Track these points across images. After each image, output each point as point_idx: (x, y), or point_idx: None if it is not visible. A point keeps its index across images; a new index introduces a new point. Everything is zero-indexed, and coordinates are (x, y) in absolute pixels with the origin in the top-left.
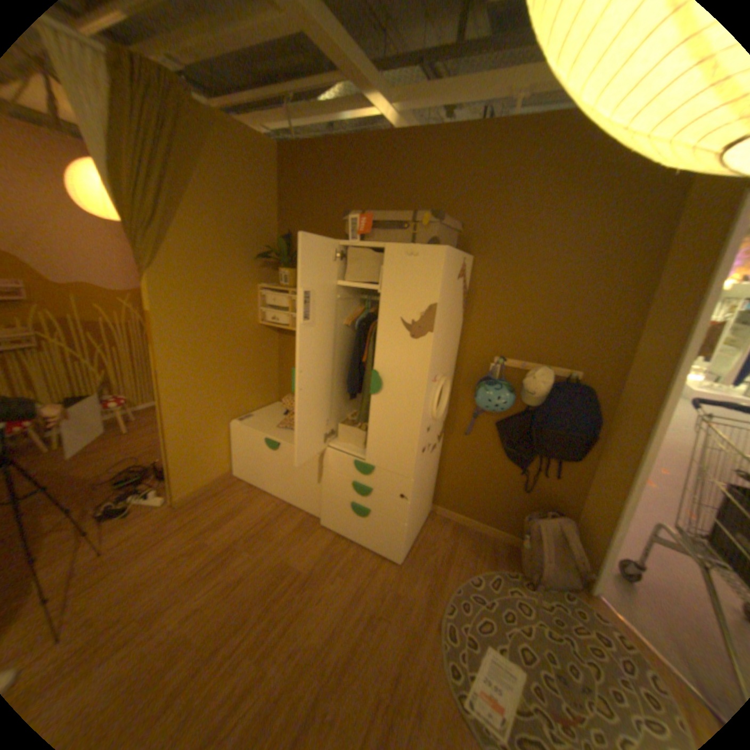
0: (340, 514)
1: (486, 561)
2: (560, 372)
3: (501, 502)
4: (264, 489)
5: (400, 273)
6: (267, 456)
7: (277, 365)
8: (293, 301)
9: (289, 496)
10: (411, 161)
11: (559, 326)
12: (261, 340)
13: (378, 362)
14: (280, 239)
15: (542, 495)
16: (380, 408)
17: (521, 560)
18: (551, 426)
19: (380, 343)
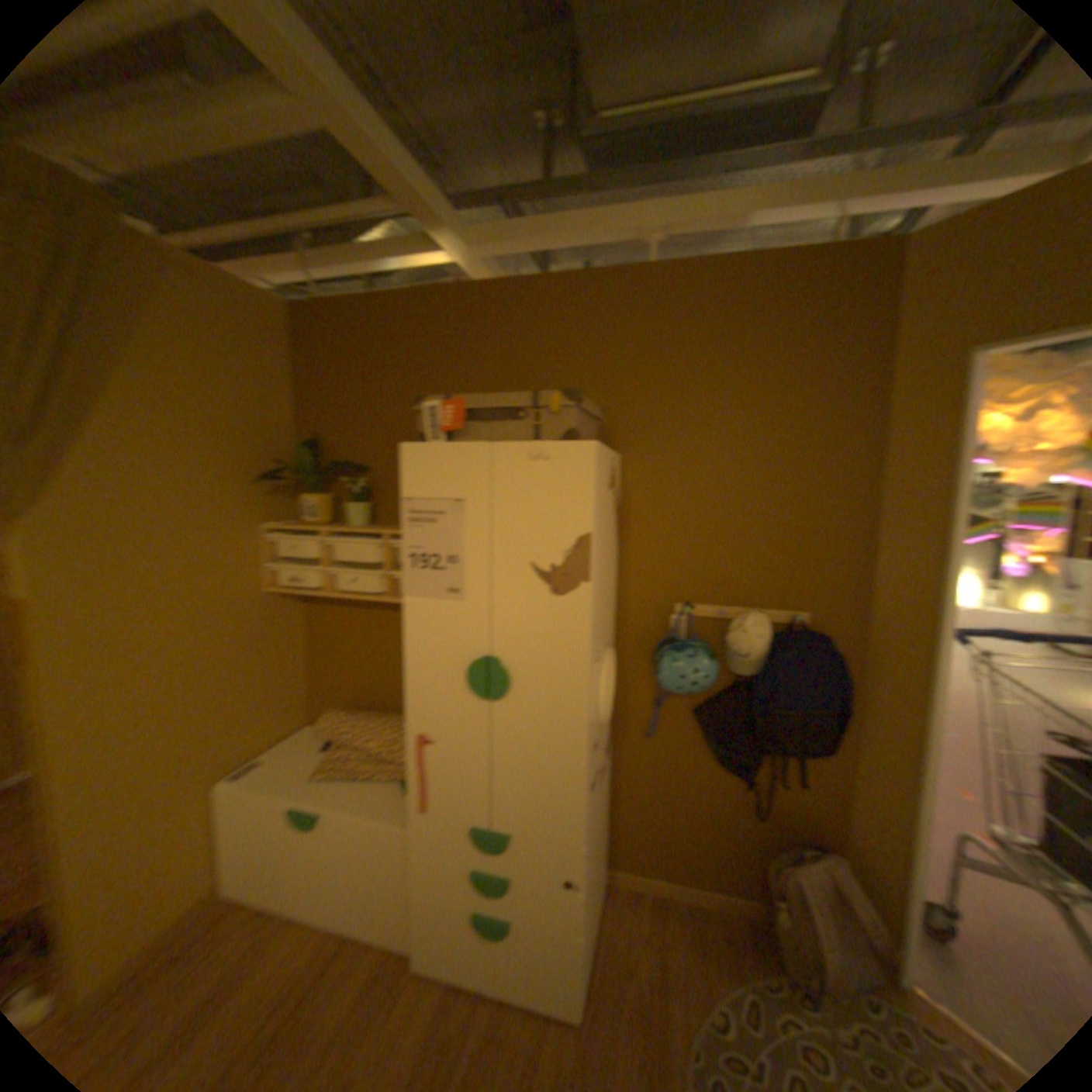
0: (449, 942)
1: (721, 966)
2: (776, 616)
3: (722, 845)
4: (287, 915)
5: (521, 489)
6: (291, 847)
7: (302, 660)
8: (327, 546)
9: (342, 920)
10: (506, 323)
11: (762, 546)
12: (270, 619)
13: (498, 642)
14: (297, 448)
15: (784, 820)
16: (510, 723)
17: (782, 952)
18: (782, 705)
19: (498, 609)
